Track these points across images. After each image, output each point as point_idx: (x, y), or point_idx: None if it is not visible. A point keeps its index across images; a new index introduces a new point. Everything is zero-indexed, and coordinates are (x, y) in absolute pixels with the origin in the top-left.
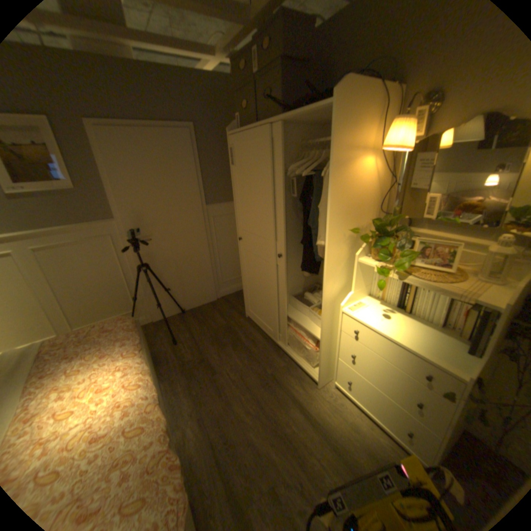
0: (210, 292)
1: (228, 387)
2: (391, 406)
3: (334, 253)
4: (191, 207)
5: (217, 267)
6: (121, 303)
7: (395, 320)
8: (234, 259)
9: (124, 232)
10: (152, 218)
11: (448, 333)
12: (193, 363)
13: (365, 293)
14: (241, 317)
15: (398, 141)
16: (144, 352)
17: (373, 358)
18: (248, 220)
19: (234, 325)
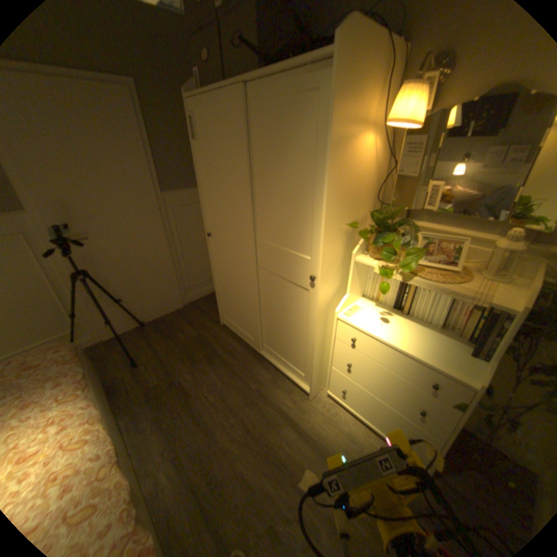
0: (174, 299)
1: (208, 413)
2: (390, 413)
3: (329, 252)
4: (141, 195)
5: (181, 268)
6: (53, 323)
7: (394, 324)
8: (201, 257)
9: (45, 230)
10: (86, 210)
11: (448, 335)
12: (160, 389)
13: (359, 295)
14: (216, 325)
15: (403, 115)
16: (91, 390)
17: (371, 366)
18: (218, 211)
19: (208, 336)
